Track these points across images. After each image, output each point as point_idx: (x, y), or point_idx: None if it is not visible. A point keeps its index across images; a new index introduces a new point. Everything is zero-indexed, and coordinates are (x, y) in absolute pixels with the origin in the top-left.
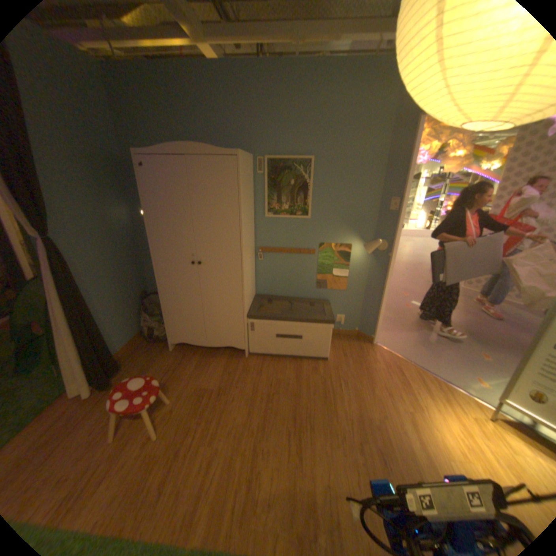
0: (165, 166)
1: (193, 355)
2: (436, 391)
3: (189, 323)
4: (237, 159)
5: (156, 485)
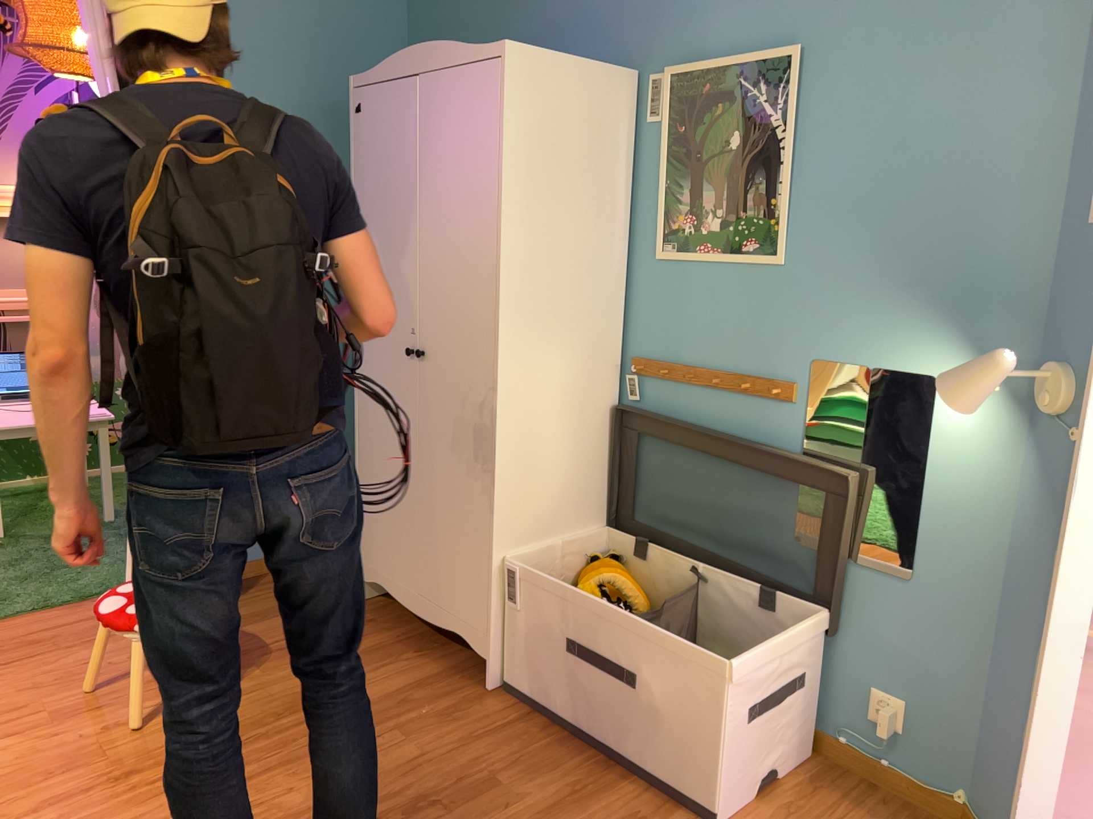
0: (389, 107)
1: (385, 628)
2: None
3: (391, 527)
4: (499, 67)
5: (44, 798)
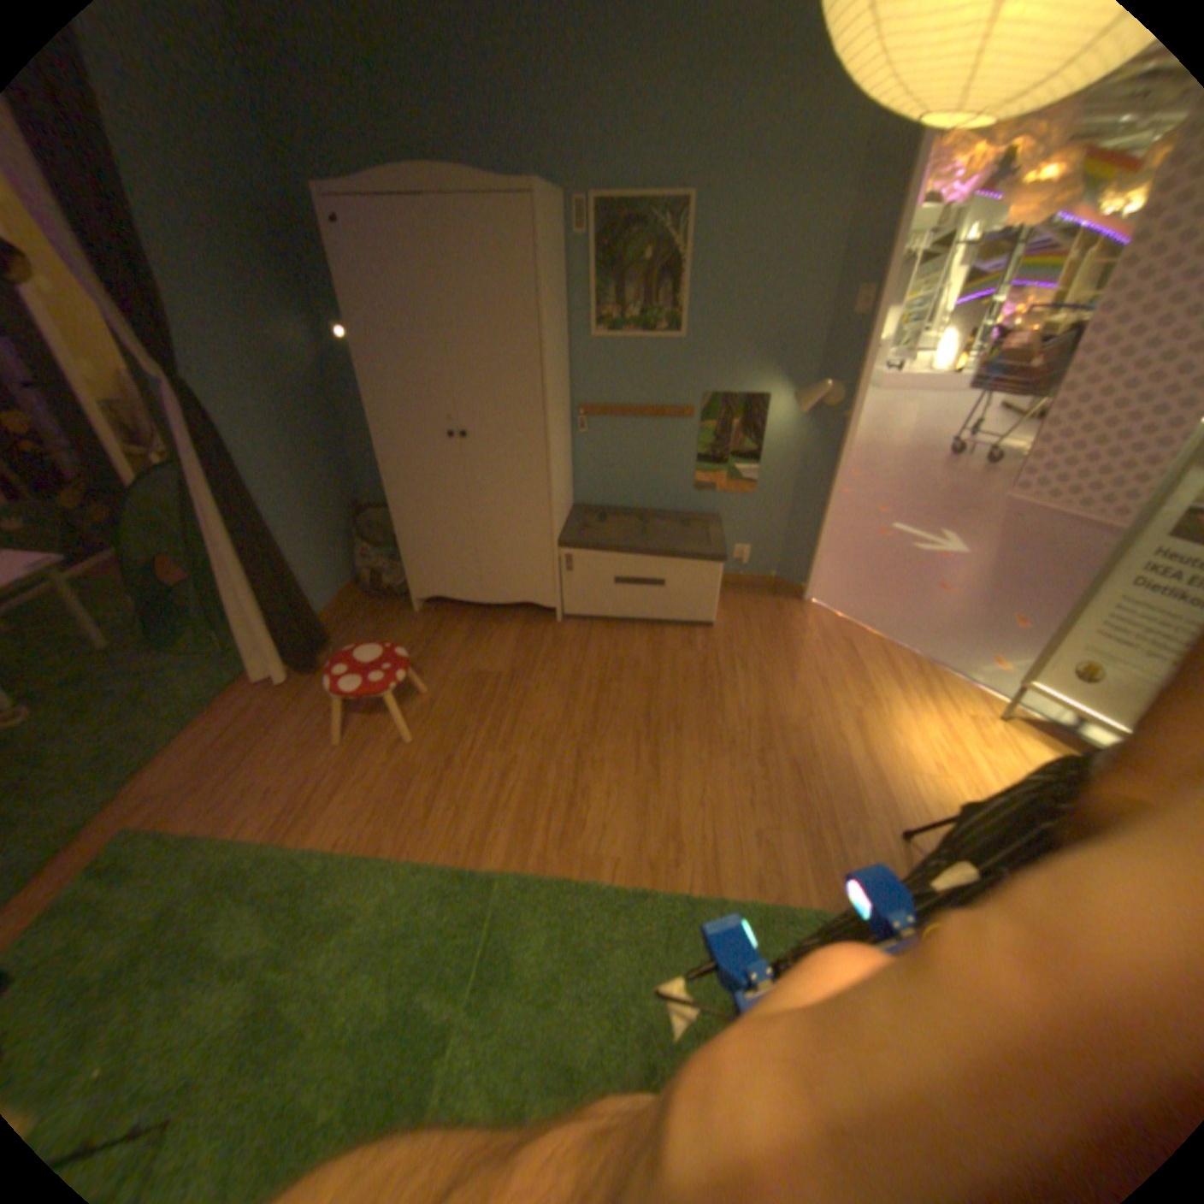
0: (384, 221)
1: (459, 619)
2: (912, 676)
3: (450, 556)
4: (532, 200)
5: (422, 798)
